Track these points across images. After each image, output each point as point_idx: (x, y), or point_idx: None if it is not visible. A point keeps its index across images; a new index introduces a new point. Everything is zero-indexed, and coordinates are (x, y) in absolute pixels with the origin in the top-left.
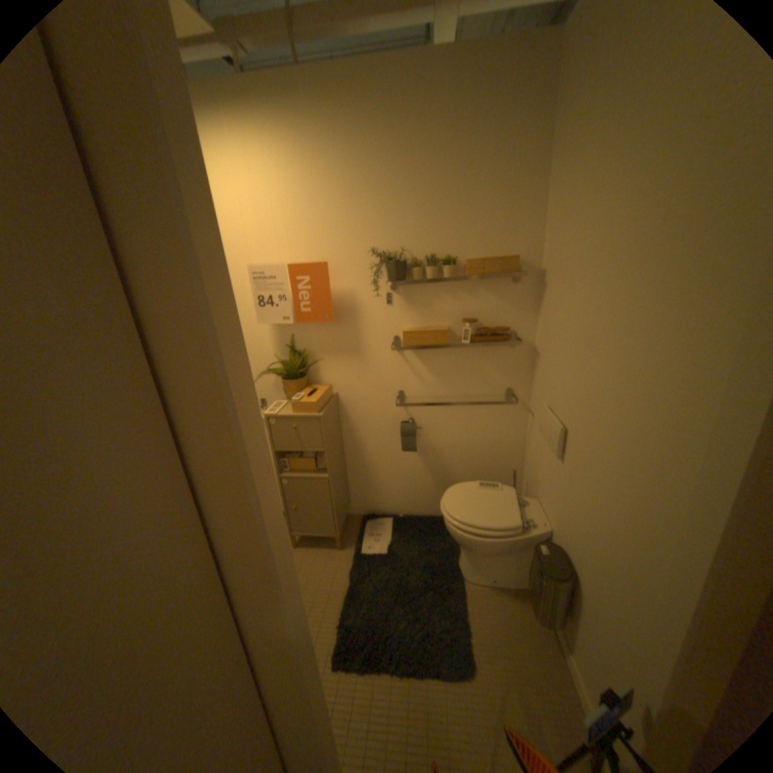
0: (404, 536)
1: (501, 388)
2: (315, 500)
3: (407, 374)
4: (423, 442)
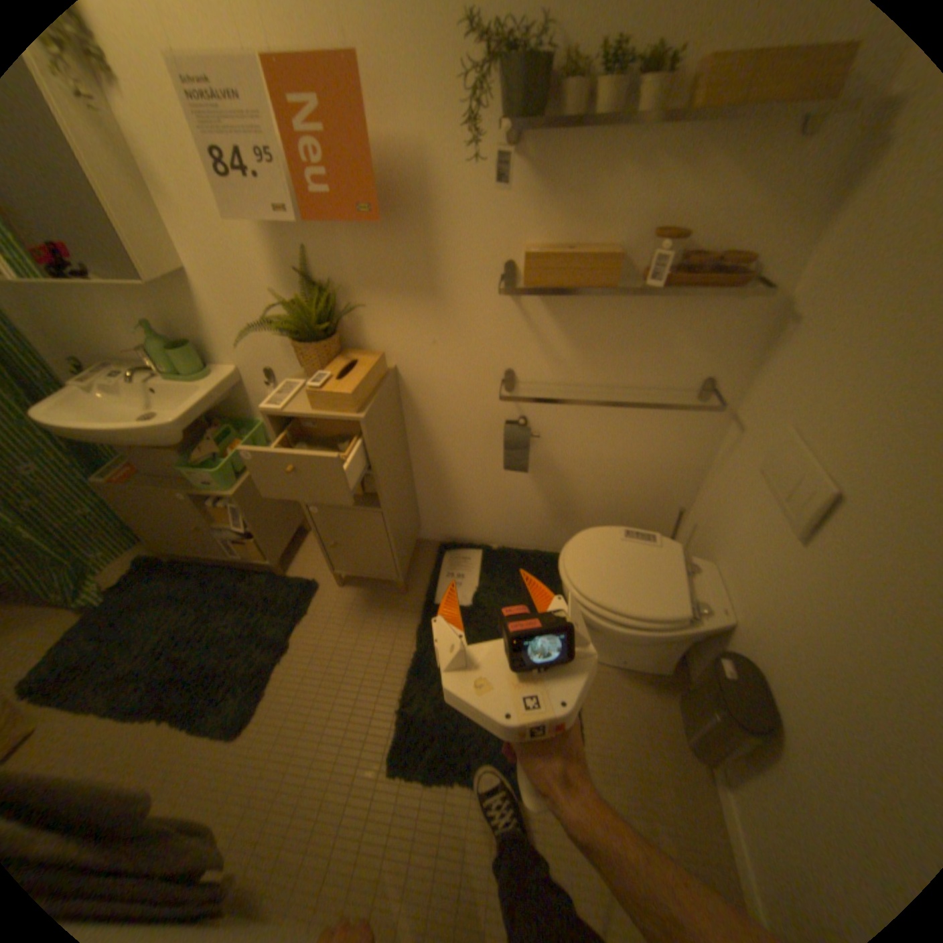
0: (498, 581)
1: (695, 375)
2: (364, 536)
3: (524, 339)
4: (539, 453)
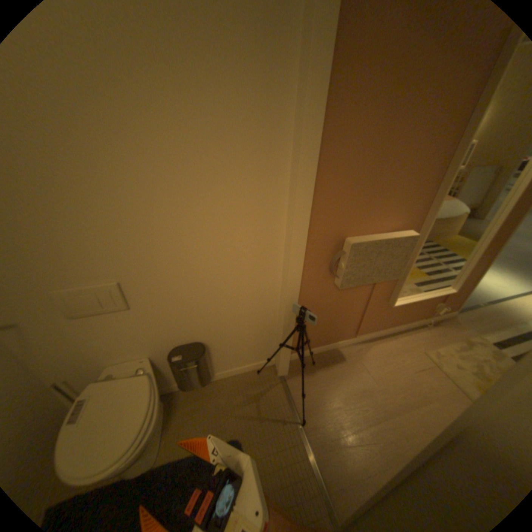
0: None
1: None
2: None
3: None
4: None
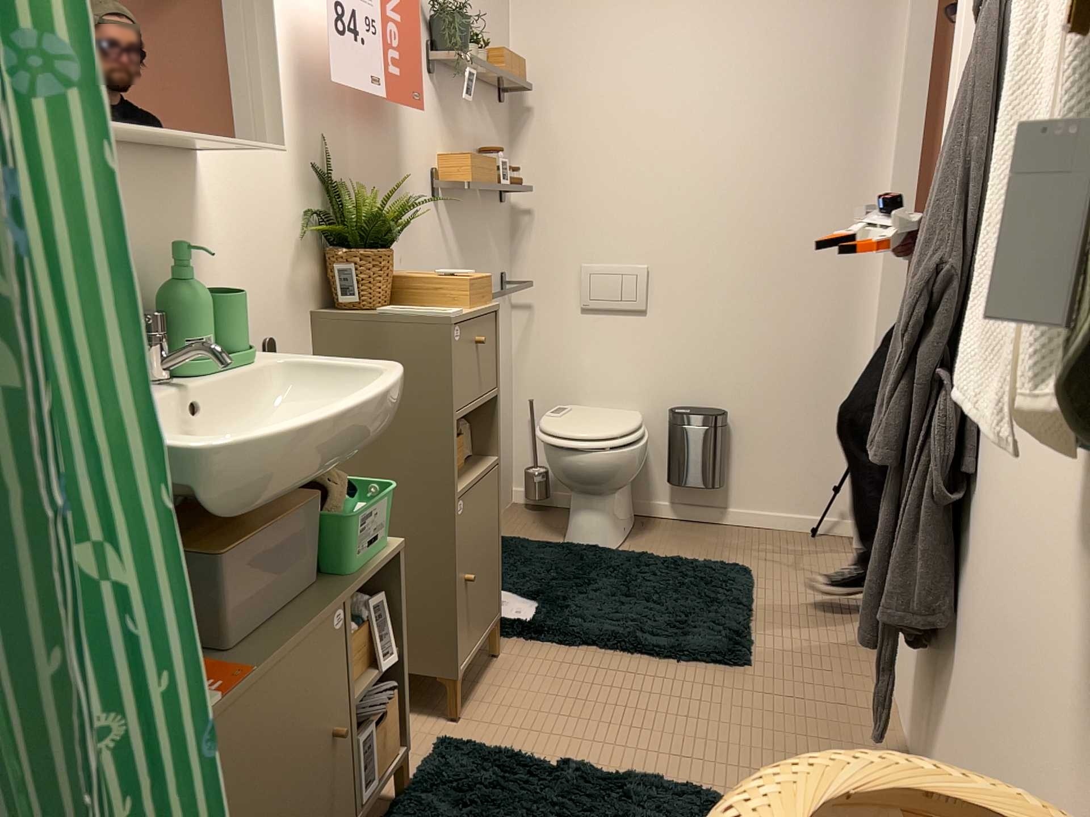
0: (509, 577)
1: (499, 275)
2: (487, 529)
3: (444, 252)
4: None
